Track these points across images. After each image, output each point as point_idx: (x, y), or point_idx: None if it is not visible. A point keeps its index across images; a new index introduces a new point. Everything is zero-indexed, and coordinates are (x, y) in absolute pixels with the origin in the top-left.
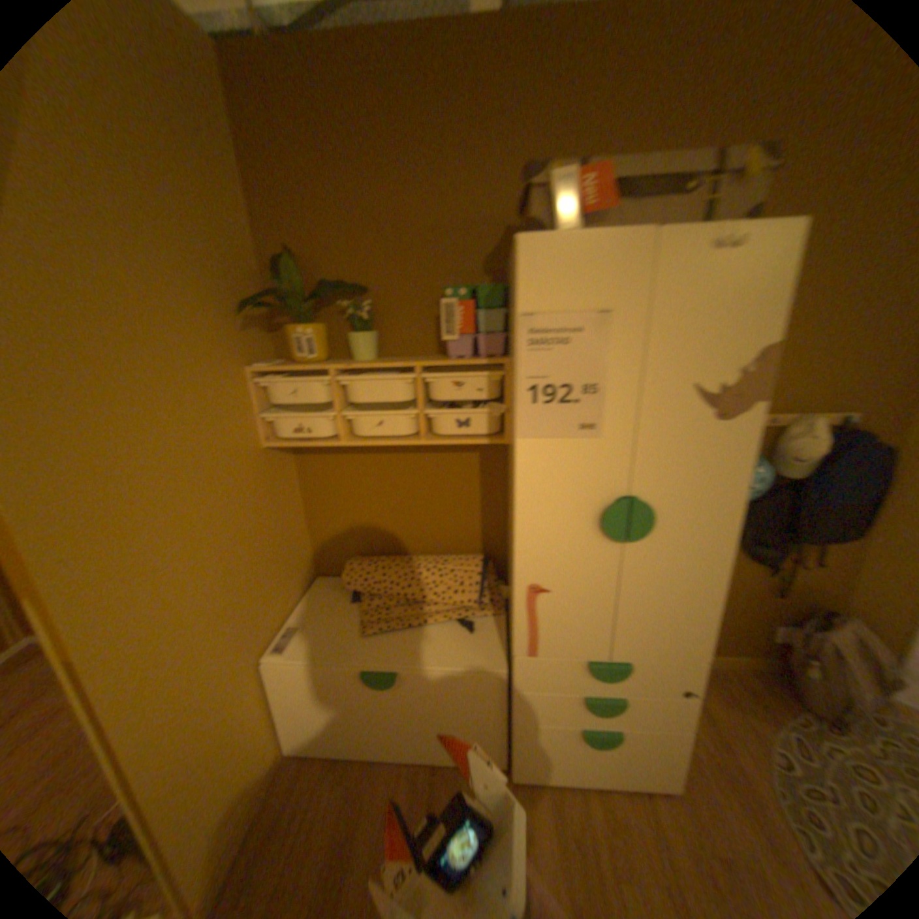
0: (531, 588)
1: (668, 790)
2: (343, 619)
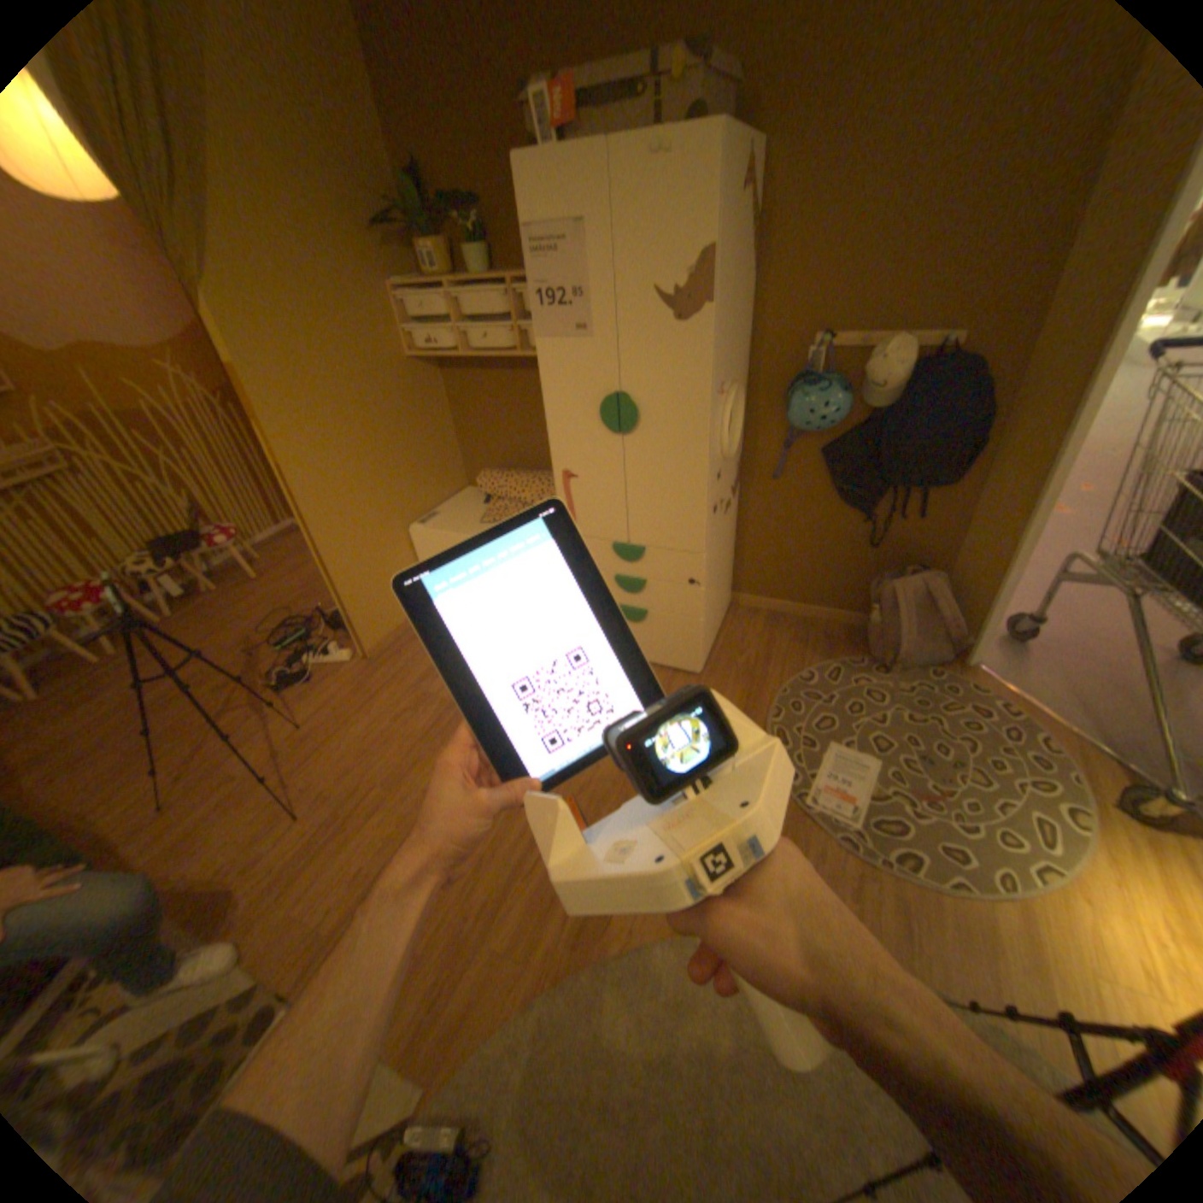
0: (563, 474)
1: (687, 668)
2: (472, 513)
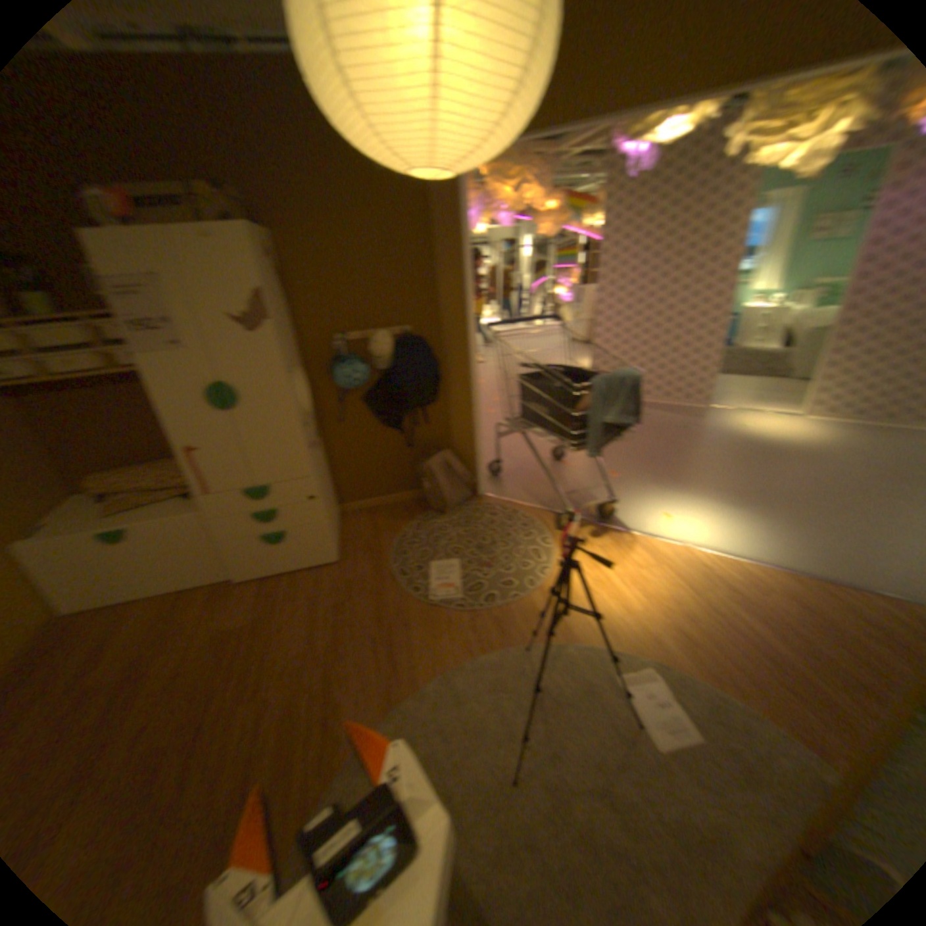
0: (179, 451)
1: (324, 562)
2: (80, 516)
